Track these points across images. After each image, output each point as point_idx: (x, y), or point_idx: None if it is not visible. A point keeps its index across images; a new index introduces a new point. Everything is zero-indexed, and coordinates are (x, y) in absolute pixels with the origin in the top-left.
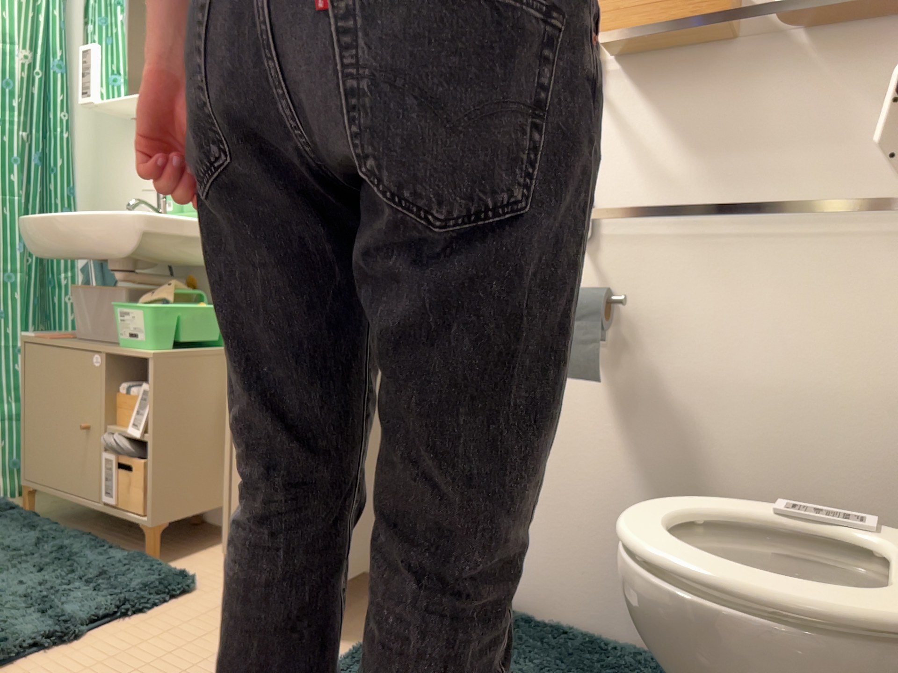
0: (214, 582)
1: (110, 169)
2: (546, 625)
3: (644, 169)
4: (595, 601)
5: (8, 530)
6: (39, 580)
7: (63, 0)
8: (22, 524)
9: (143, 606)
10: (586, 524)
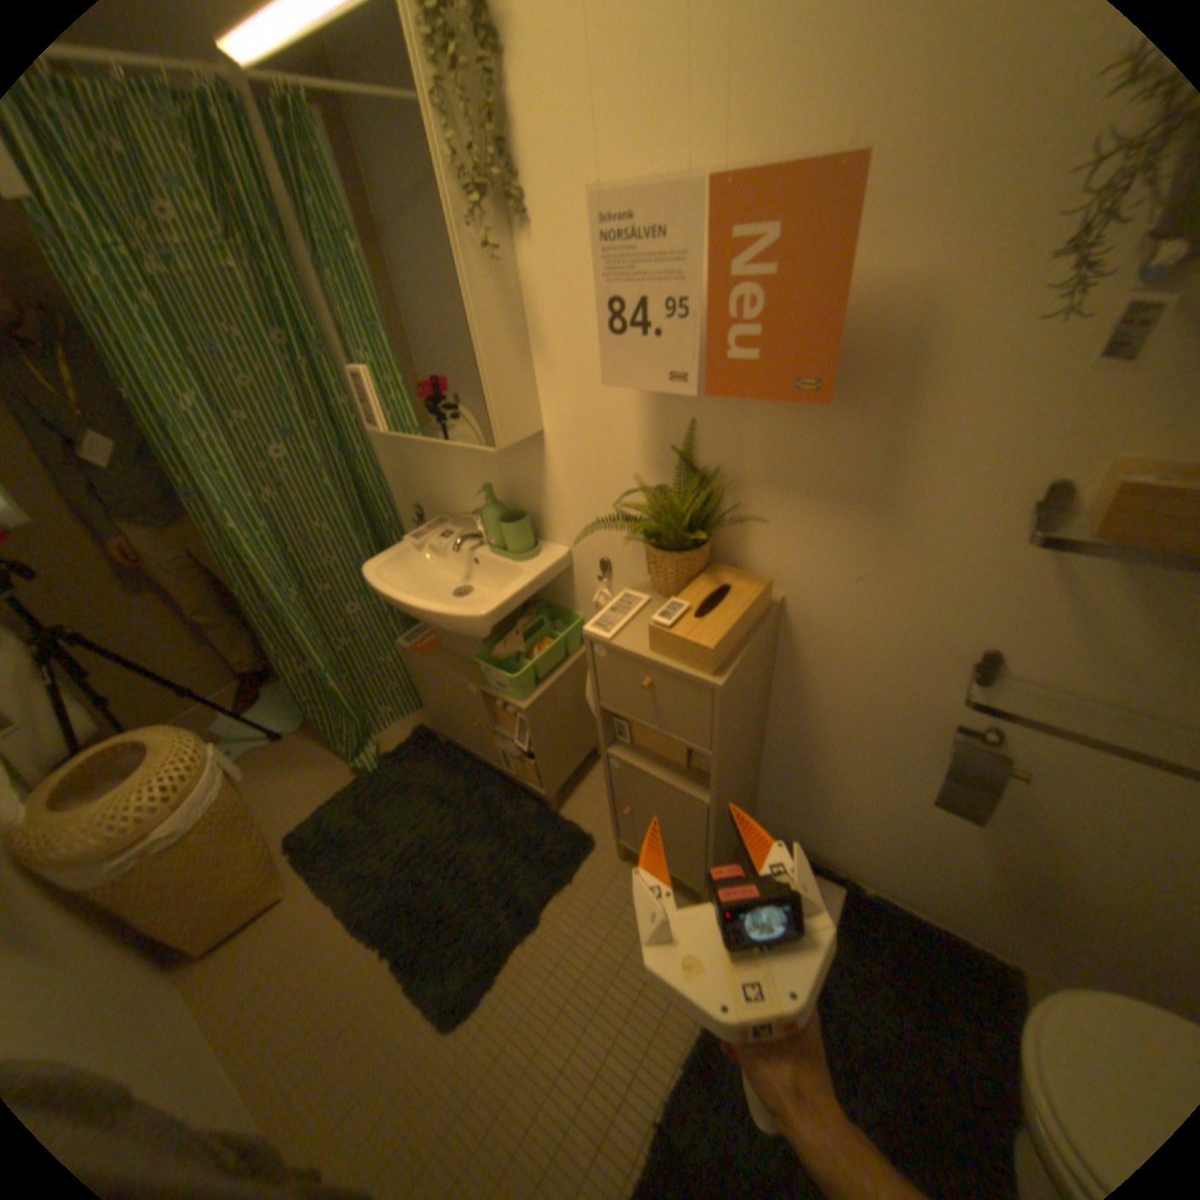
0: (606, 834)
1: (410, 458)
2: (878, 907)
3: (1095, 645)
4: (922, 896)
5: (443, 777)
6: (490, 855)
7: (286, 249)
8: (448, 766)
9: (570, 883)
10: (926, 859)
